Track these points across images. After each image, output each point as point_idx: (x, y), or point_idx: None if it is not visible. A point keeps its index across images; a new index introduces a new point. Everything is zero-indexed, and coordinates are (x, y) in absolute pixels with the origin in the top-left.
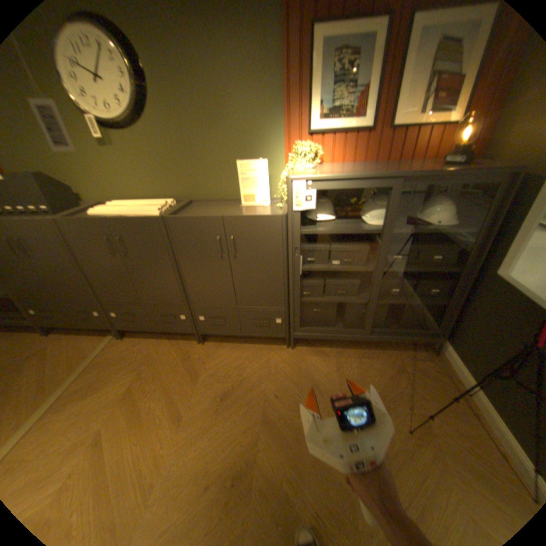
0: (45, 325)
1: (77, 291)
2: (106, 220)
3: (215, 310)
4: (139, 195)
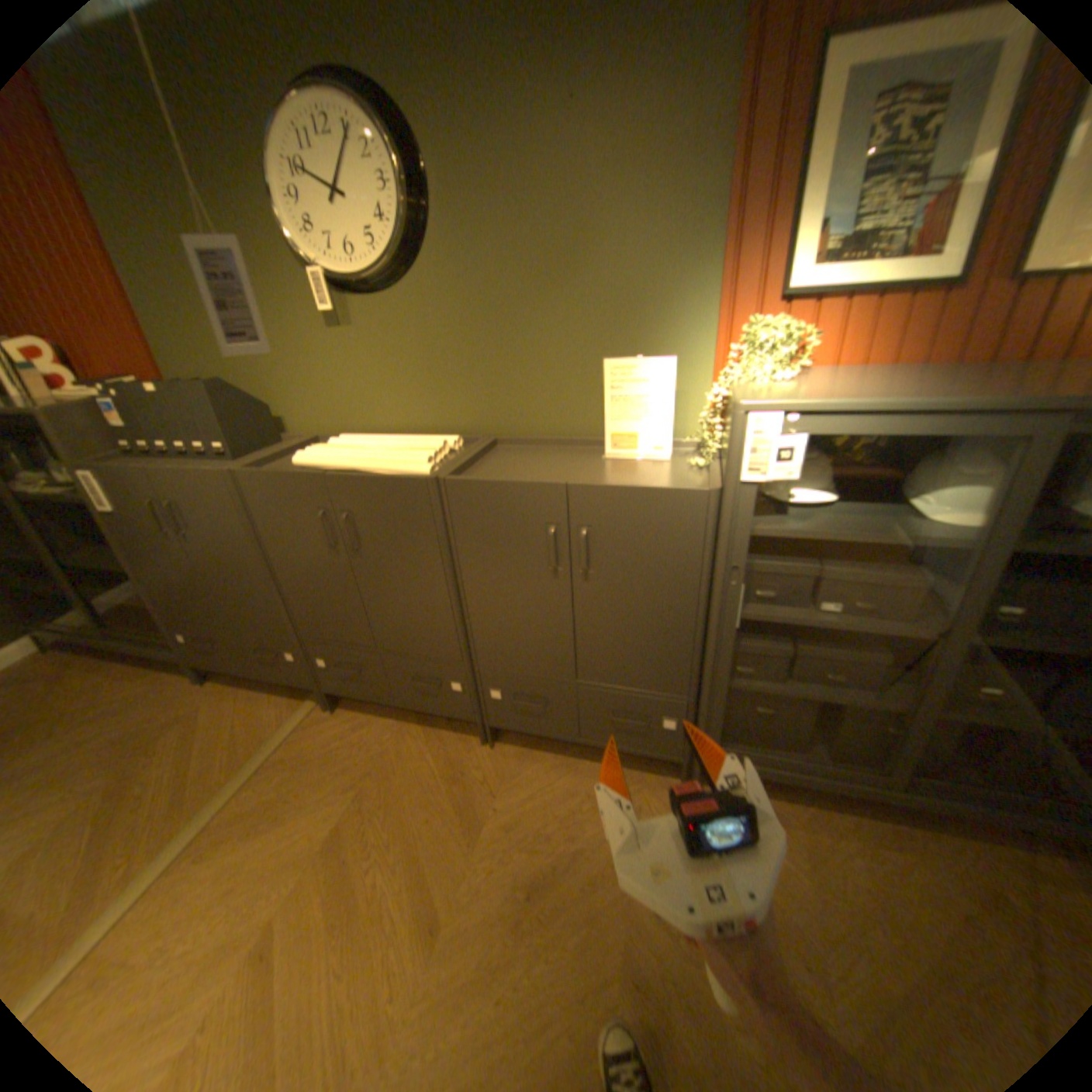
0: (201, 665)
1: (262, 611)
2: (327, 480)
3: (528, 683)
4: (393, 425)
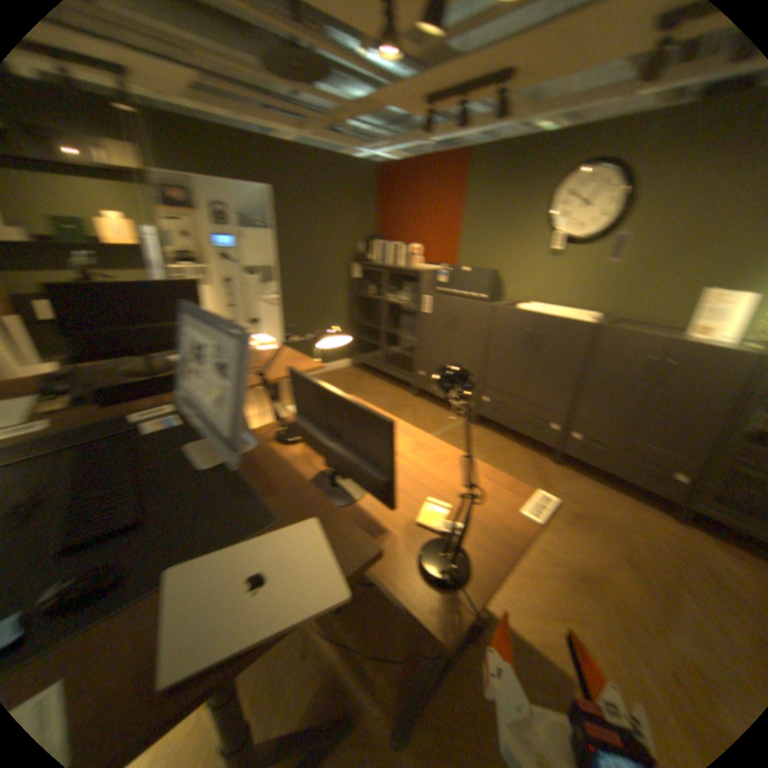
0: (426, 388)
1: (473, 369)
2: (543, 317)
3: (602, 435)
4: (565, 304)
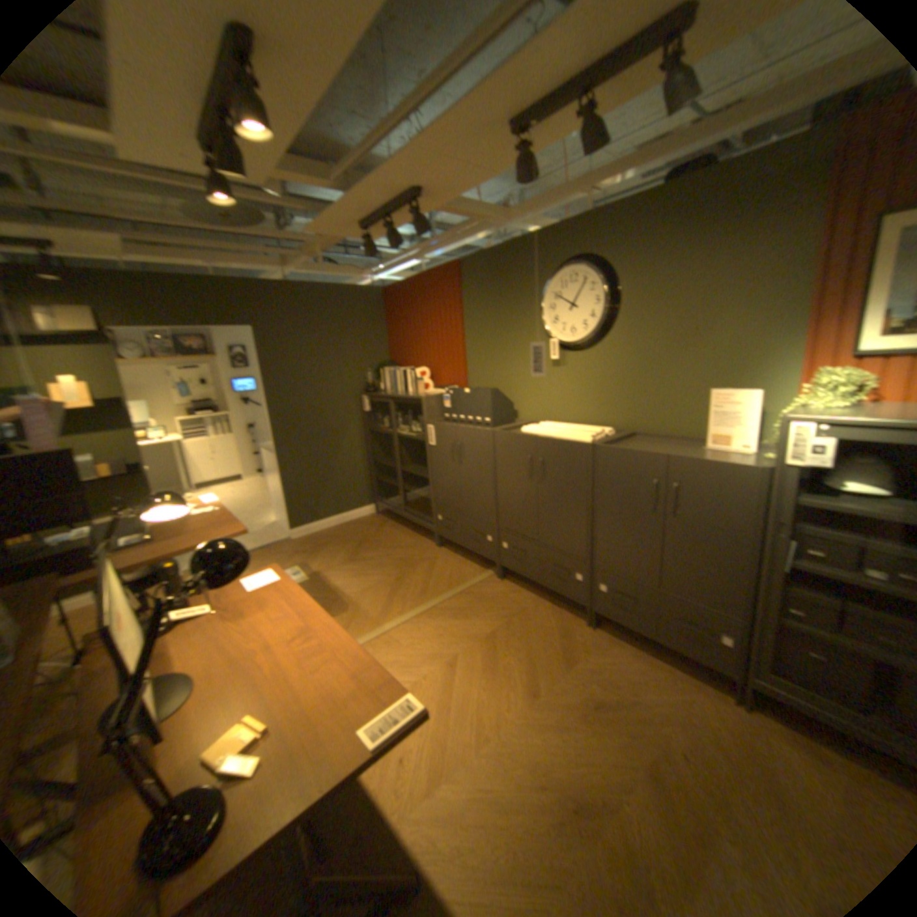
0: (444, 535)
1: (483, 508)
2: (536, 440)
3: (626, 584)
4: (575, 420)
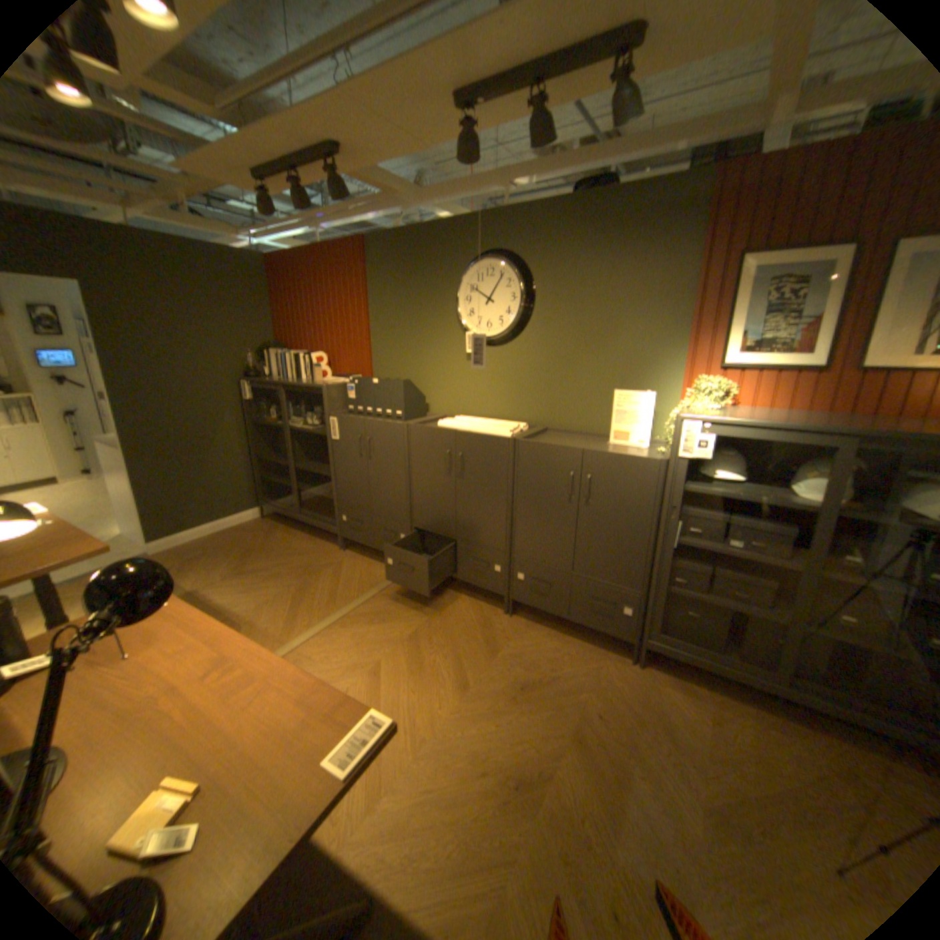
0: (350, 537)
1: (397, 506)
2: (456, 435)
3: (542, 571)
4: (490, 415)
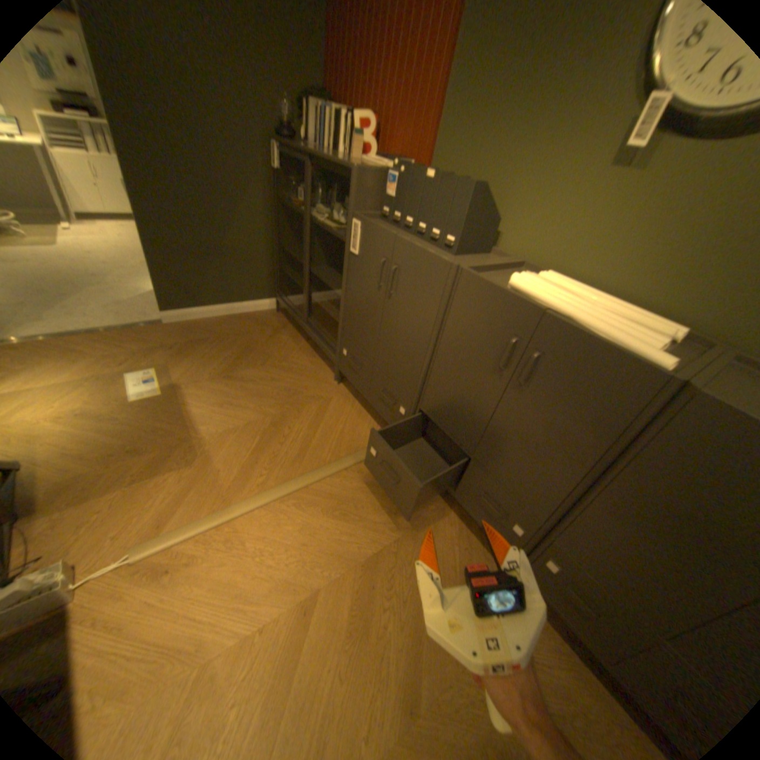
0: (346, 374)
1: (406, 372)
2: (545, 317)
3: (601, 593)
4: (608, 282)
